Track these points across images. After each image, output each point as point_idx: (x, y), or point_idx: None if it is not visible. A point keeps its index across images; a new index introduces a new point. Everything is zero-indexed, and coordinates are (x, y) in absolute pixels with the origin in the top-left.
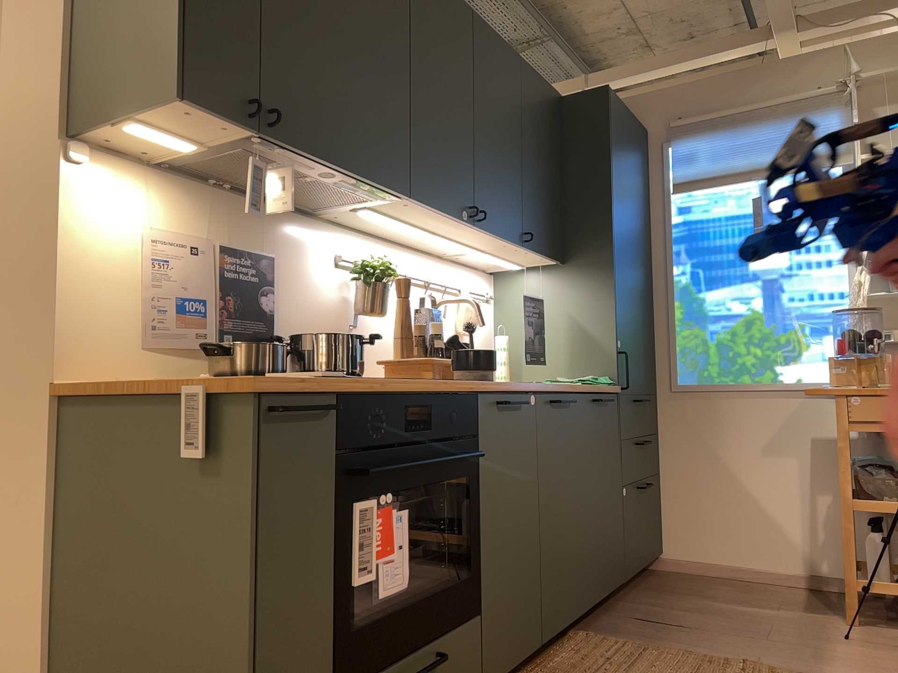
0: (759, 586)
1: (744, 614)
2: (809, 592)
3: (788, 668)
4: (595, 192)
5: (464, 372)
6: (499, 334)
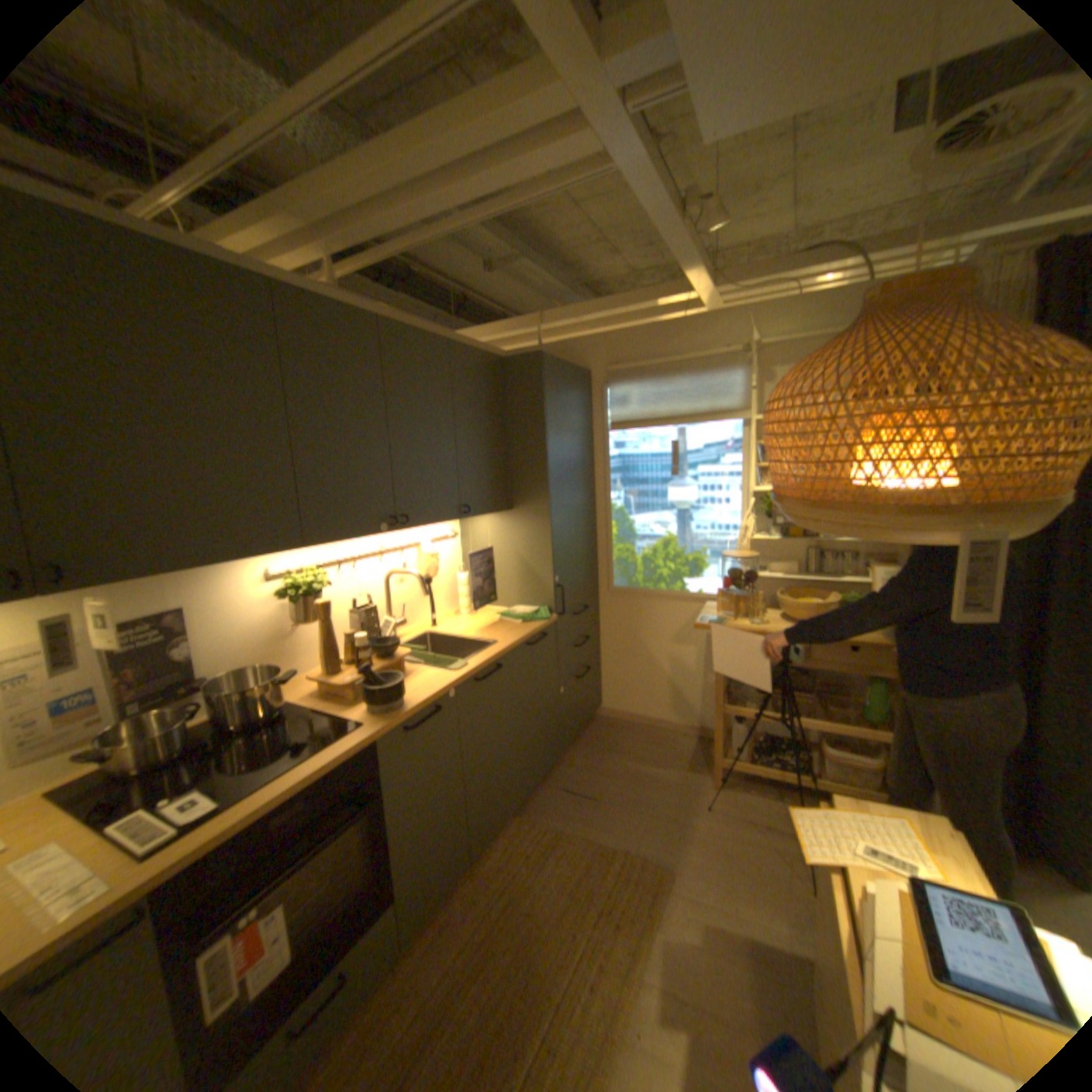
0: (663, 737)
1: (643, 781)
2: (697, 744)
3: (655, 861)
4: (532, 451)
5: (367, 709)
6: (459, 571)
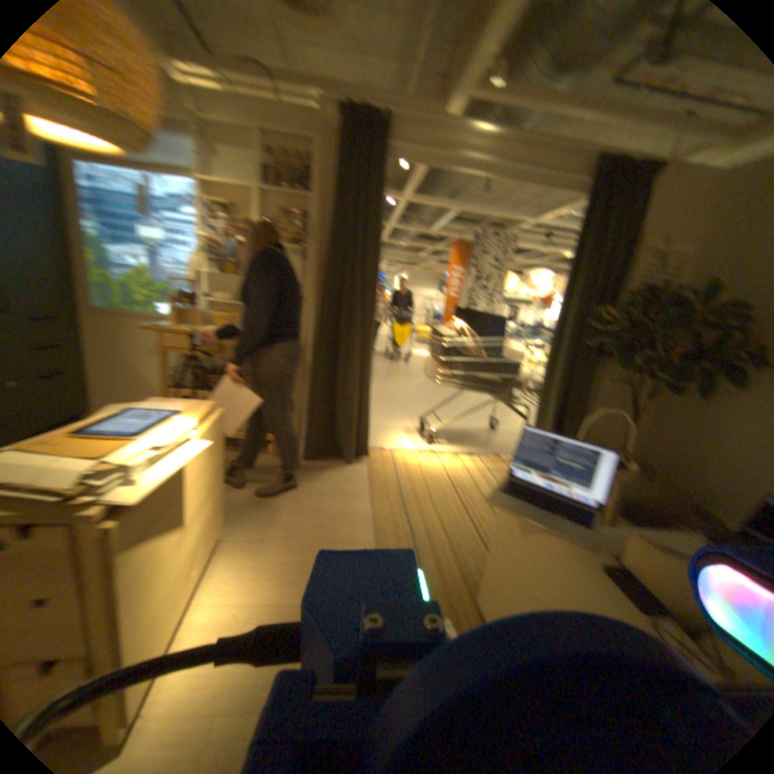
0: None
1: None
2: None
3: None
4: None
5: None
6: None
